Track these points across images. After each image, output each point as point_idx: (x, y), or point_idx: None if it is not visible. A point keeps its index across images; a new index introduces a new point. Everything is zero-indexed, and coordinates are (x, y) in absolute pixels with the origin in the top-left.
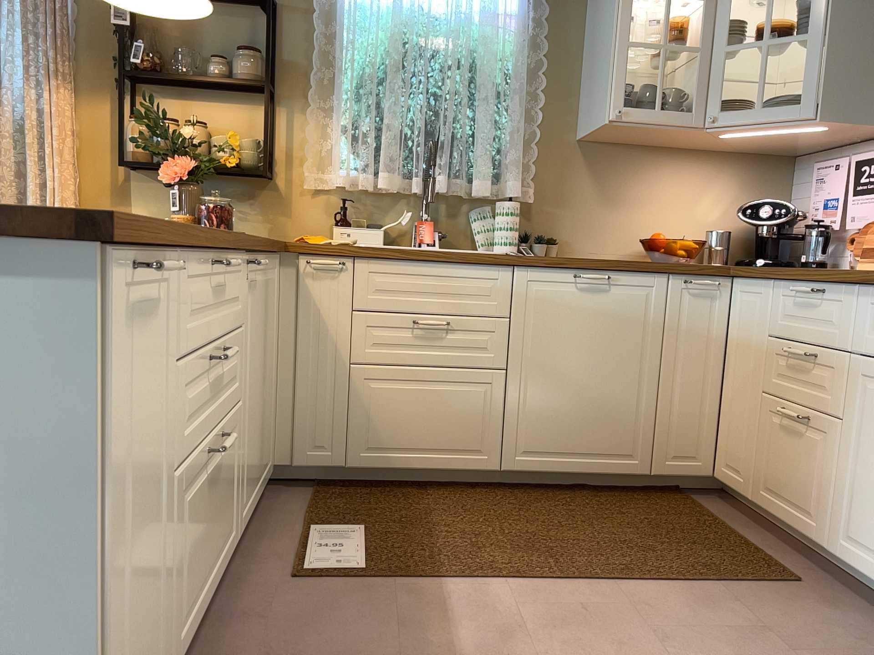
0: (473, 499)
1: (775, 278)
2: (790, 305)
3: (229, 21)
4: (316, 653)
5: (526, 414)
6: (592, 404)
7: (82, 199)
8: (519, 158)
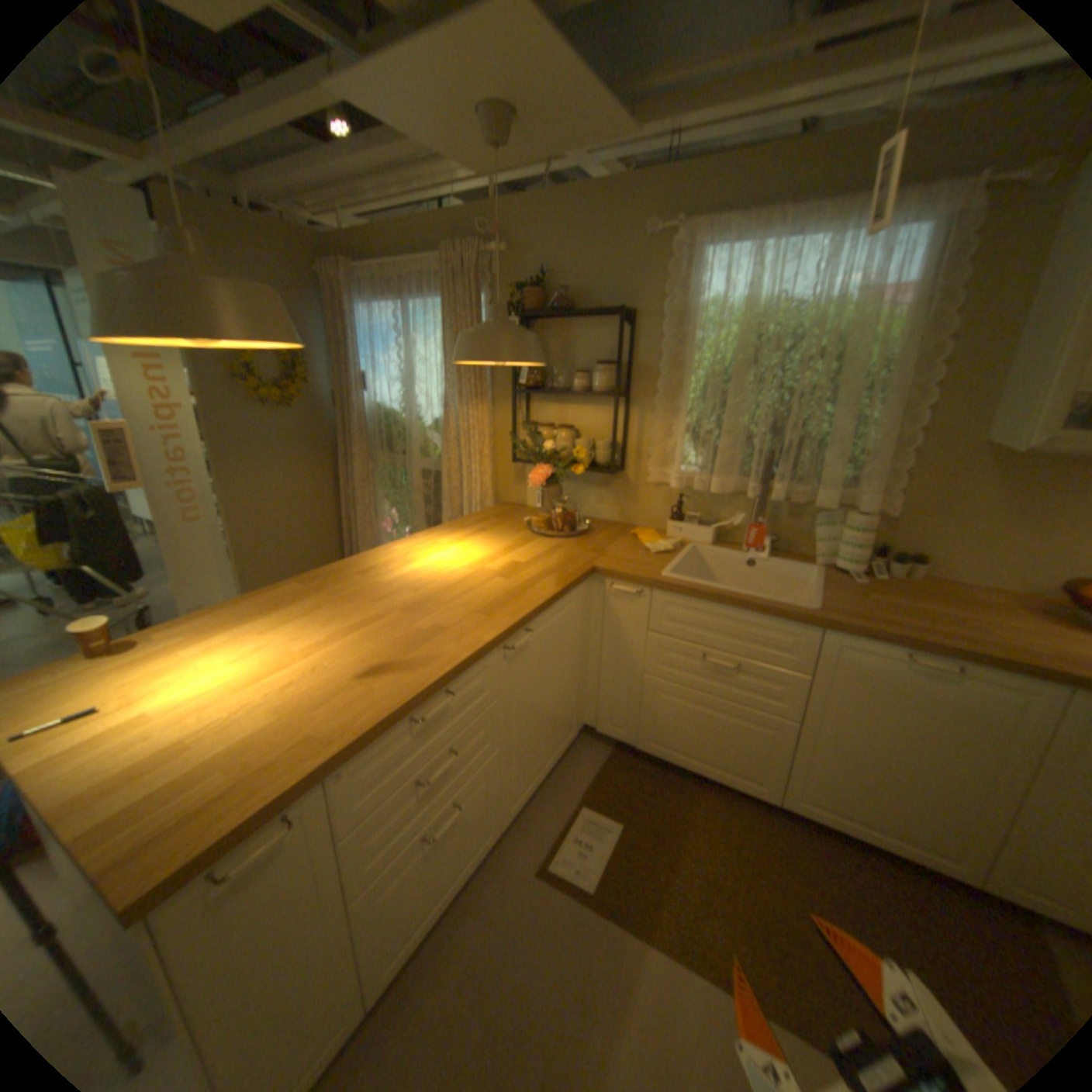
0: (744, 823)
1: None
2: None
3: (593, 332)
4: (505, 994)
5: (817, 771)
6: (907, 792)
7: (494, 478)
8: (890, 462)
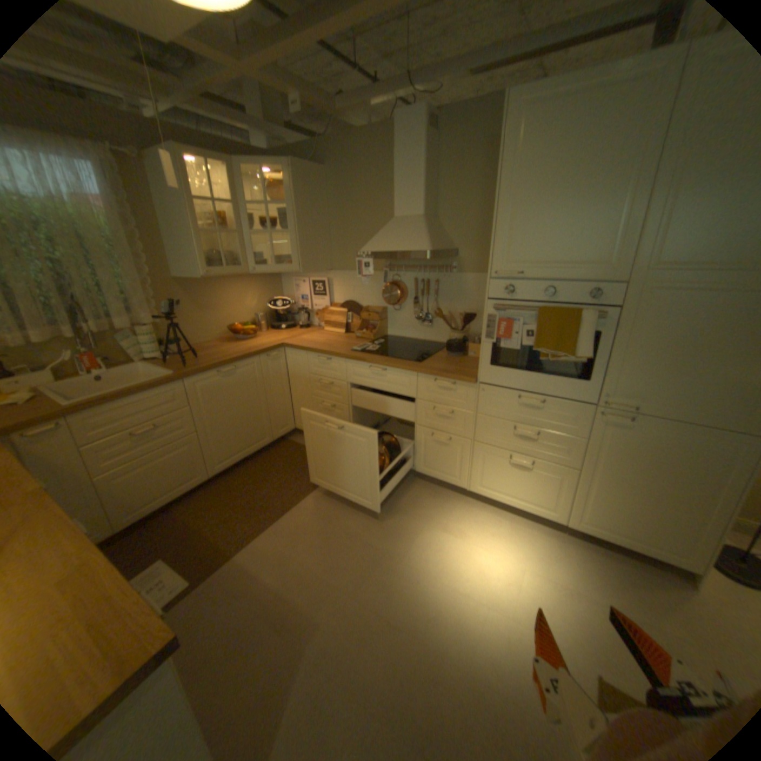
0: (202, 501)
1: (308, 352)
2: (316, 363)
3: None
4: (214, 645)
5: (213, 448)
6: (243, 427)
7: None
8: (138, 297)
